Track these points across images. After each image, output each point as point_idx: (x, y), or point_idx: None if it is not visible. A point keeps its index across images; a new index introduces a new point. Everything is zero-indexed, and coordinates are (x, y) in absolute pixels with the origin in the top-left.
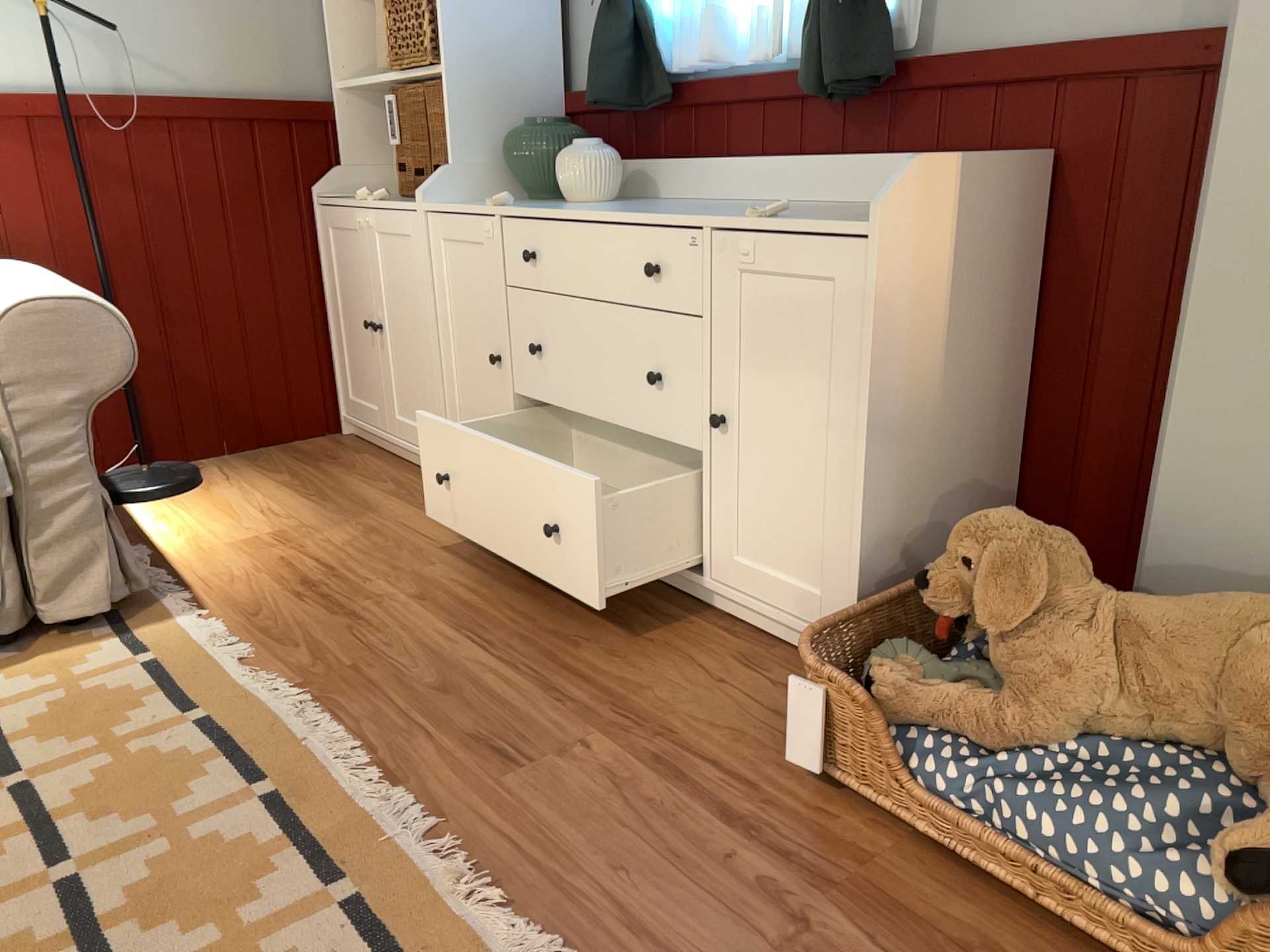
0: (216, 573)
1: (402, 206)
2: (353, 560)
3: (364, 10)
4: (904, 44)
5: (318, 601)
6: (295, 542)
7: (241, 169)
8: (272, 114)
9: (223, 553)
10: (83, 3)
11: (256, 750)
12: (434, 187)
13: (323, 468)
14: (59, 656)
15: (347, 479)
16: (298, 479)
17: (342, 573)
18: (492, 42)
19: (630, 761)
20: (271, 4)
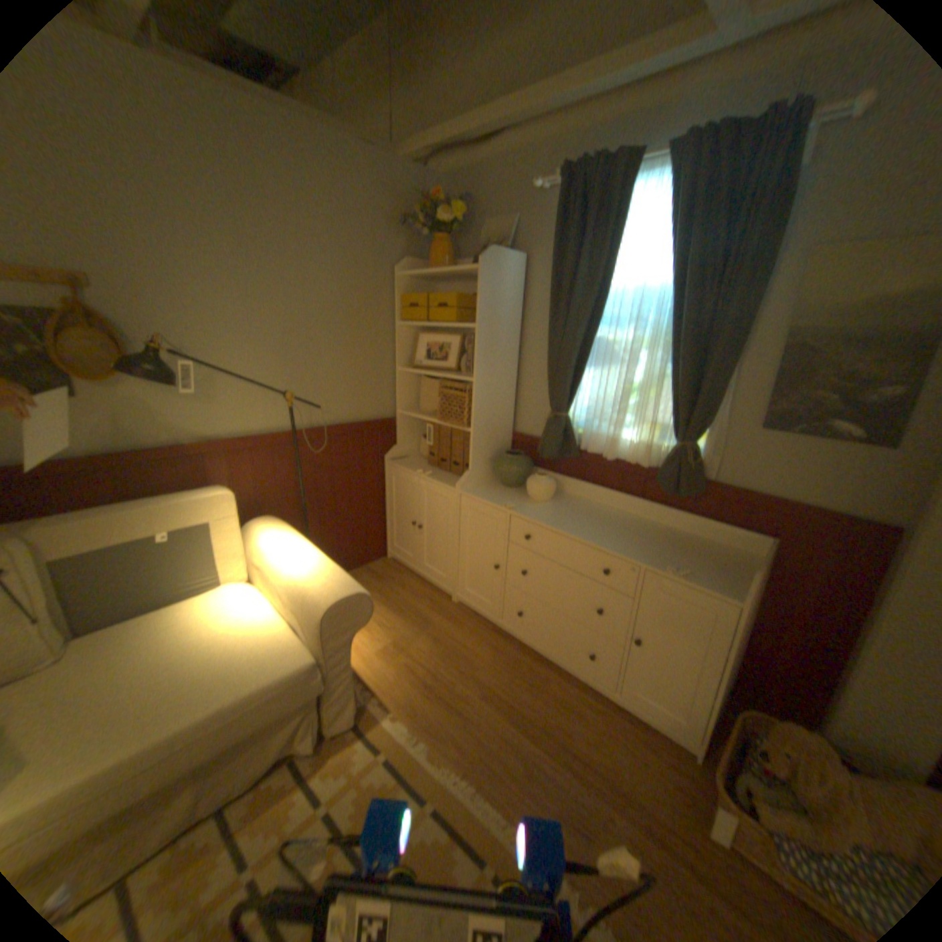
0: (380, 679)
1: (443, 483)
2: (439, 667)
3: (412, 377)
4: (708, 475)
5: (439, 704)
6: (405, 652)
7: (357, 451)
8: (372, 426)
9: (376, 663)
10: (297, 387)
11: (470, 840)
12: (465, 482)
13: (391, 587)
14: (337, 760)
15: (406, 597)
16: (383, 597)
17: (439, 678)
18: (491, 416)
19: (637, 834)
20: (374, 377)
